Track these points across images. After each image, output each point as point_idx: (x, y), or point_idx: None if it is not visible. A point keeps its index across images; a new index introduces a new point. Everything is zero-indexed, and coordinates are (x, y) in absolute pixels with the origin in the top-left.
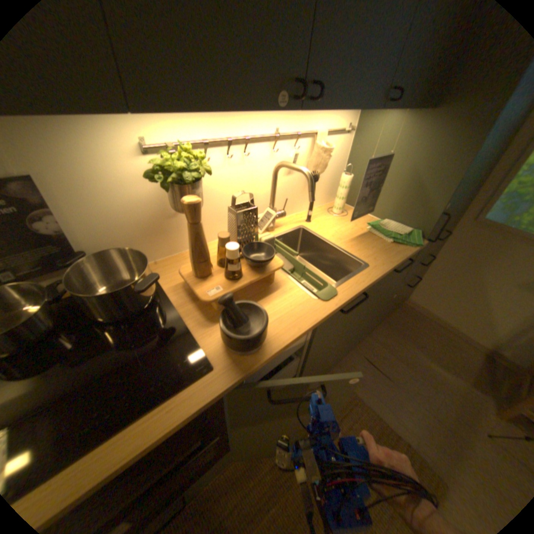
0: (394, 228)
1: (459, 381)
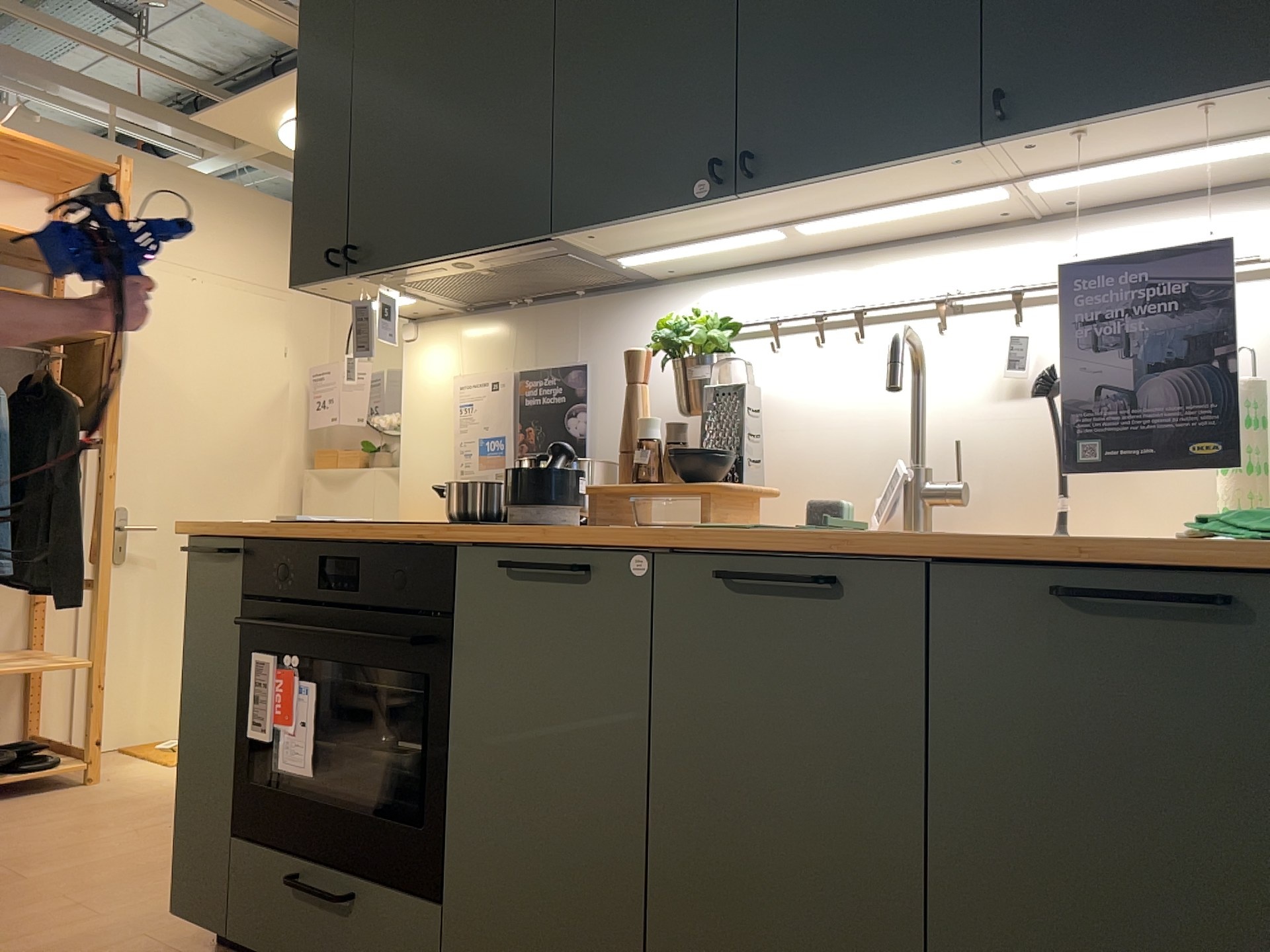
0: None
1: None
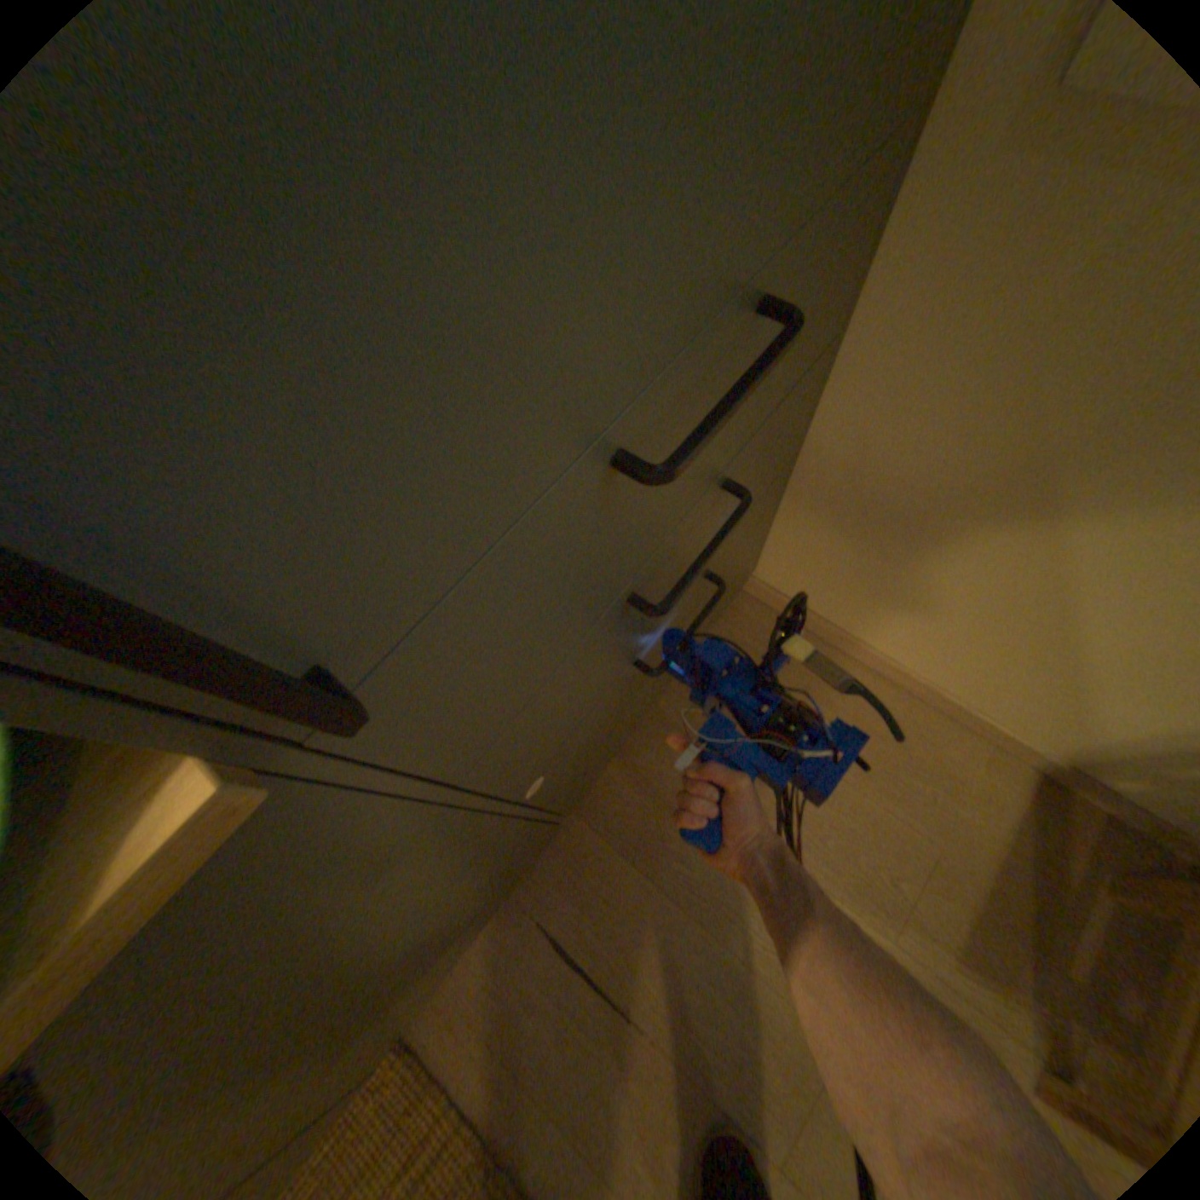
0: None
1: (910, 947)
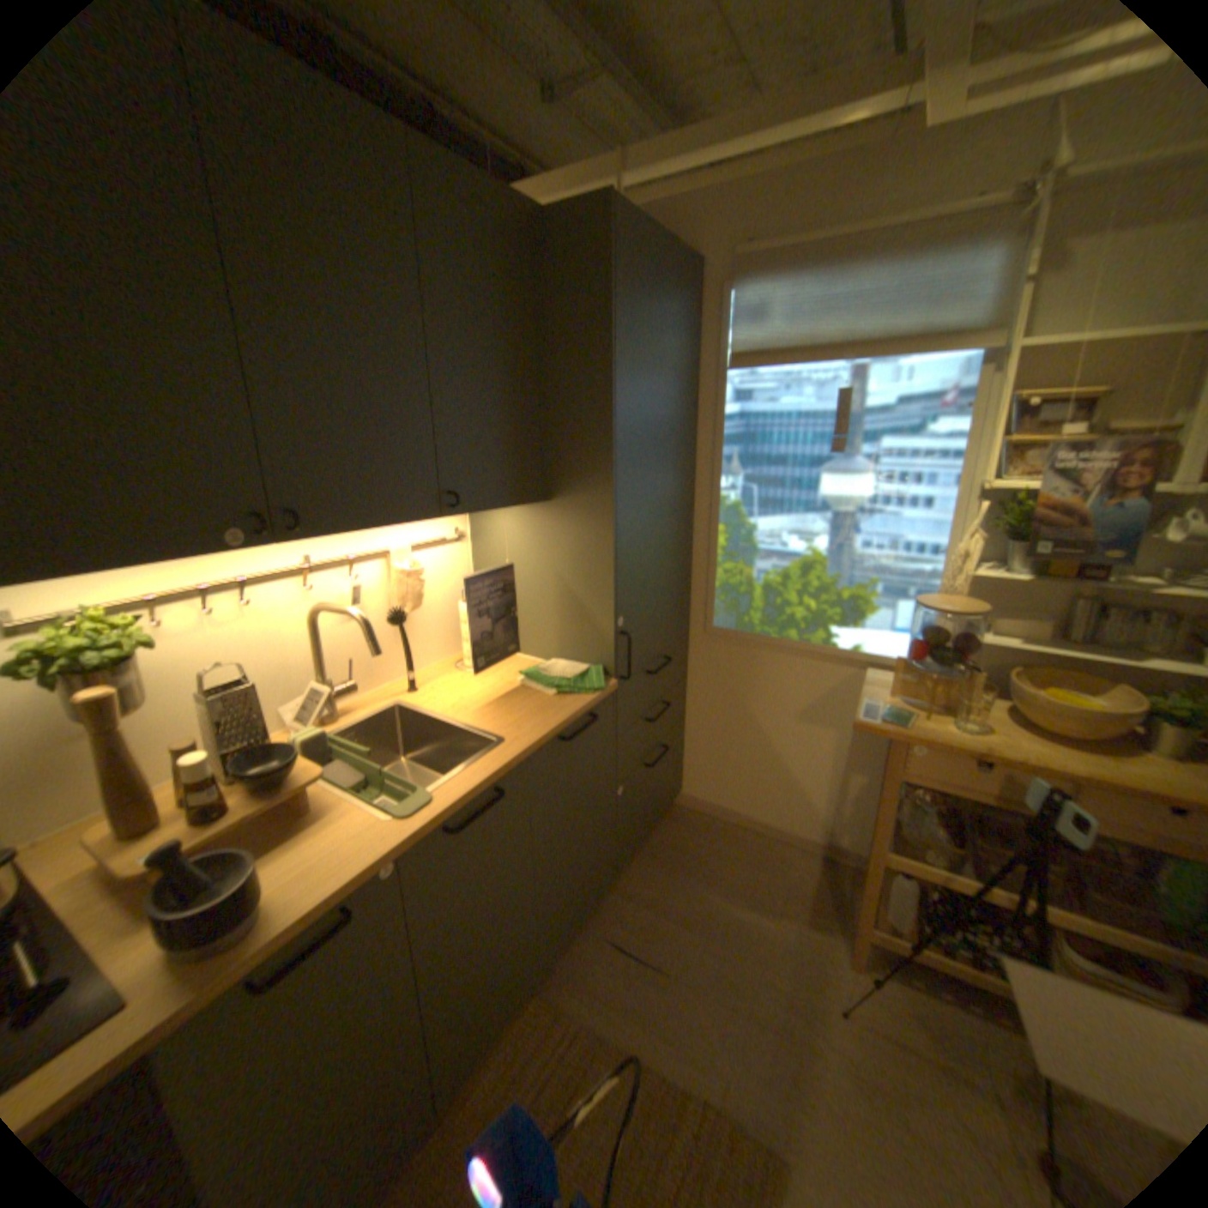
0: (561, 671)
1: (785, 926)
